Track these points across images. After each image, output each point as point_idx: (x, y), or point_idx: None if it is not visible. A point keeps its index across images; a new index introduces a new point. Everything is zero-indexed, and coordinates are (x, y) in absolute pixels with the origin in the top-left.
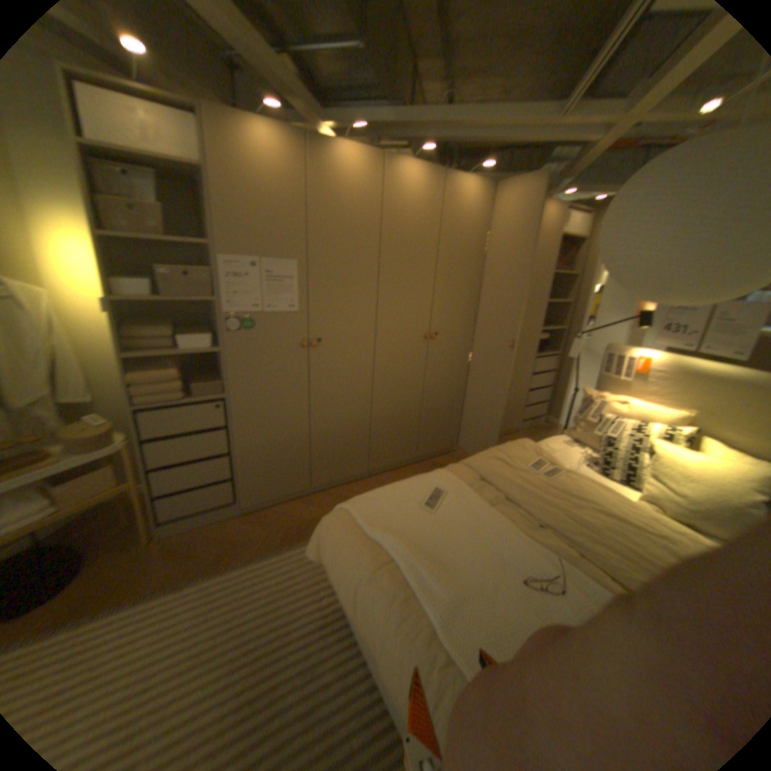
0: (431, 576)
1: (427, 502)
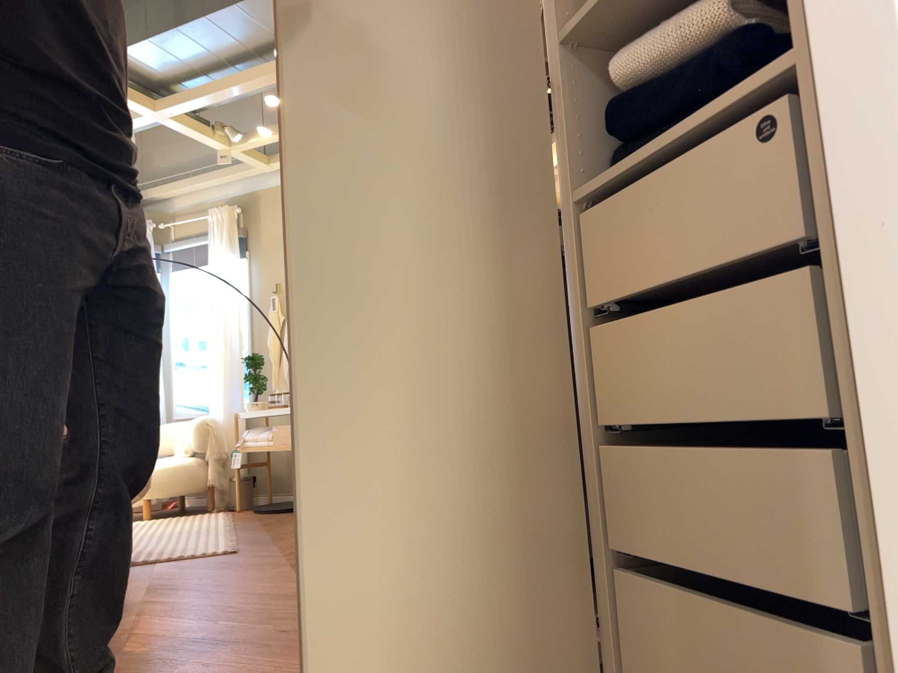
0: None
1: None
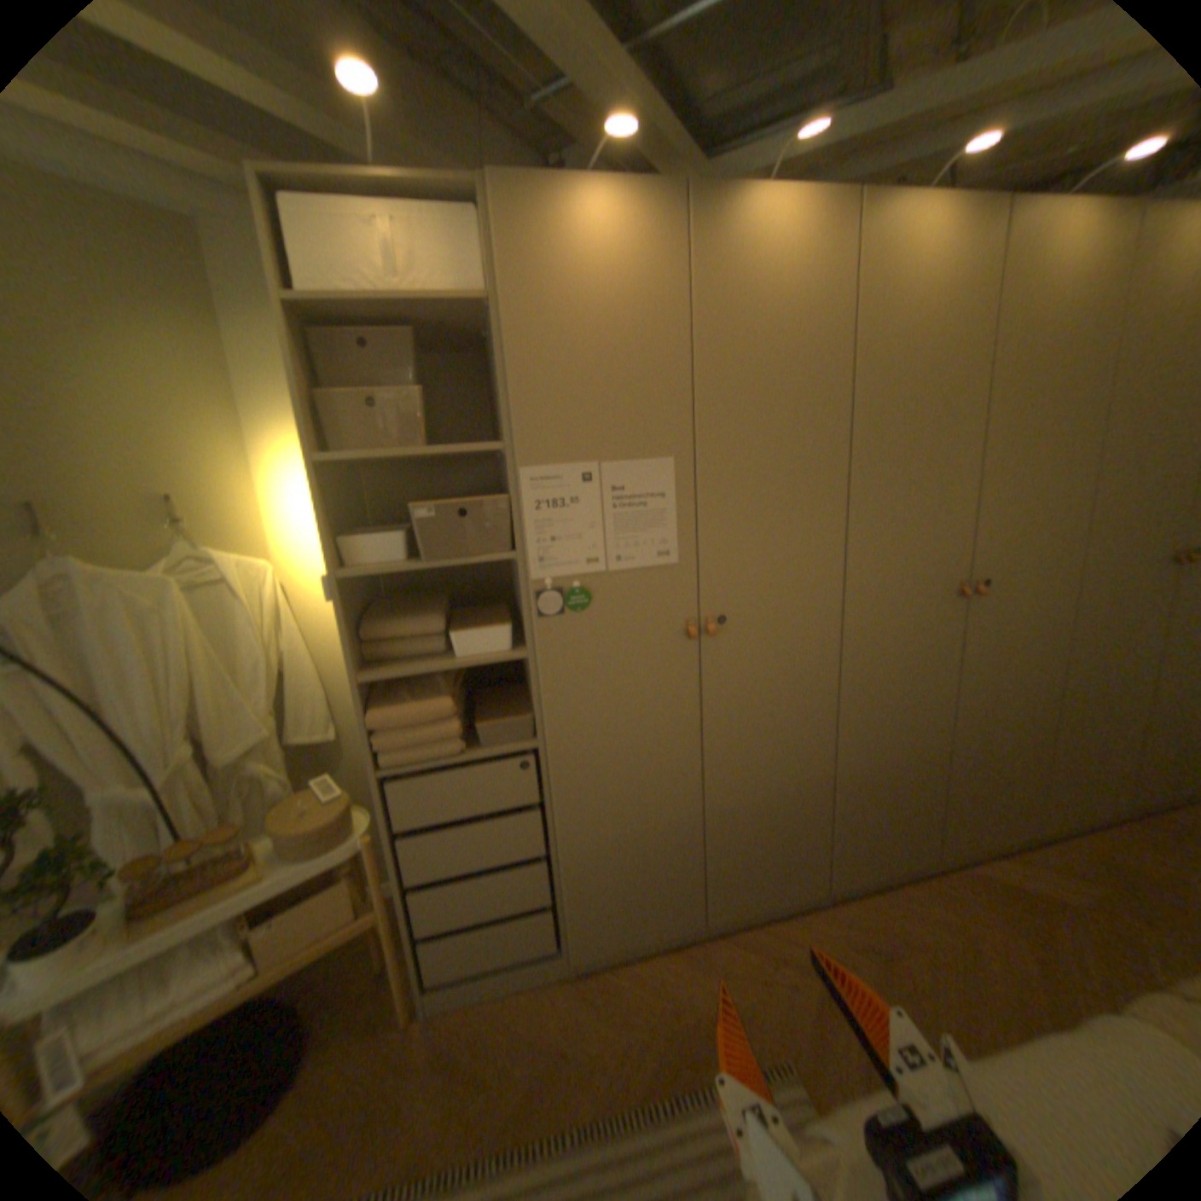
0: None
1: None
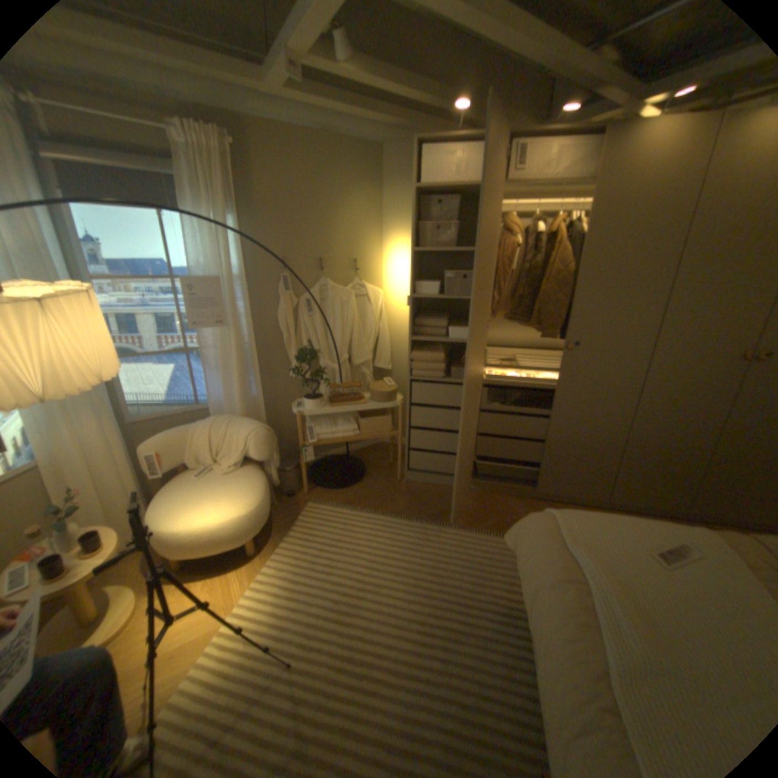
0: (628, 625)
1: (662, 554)
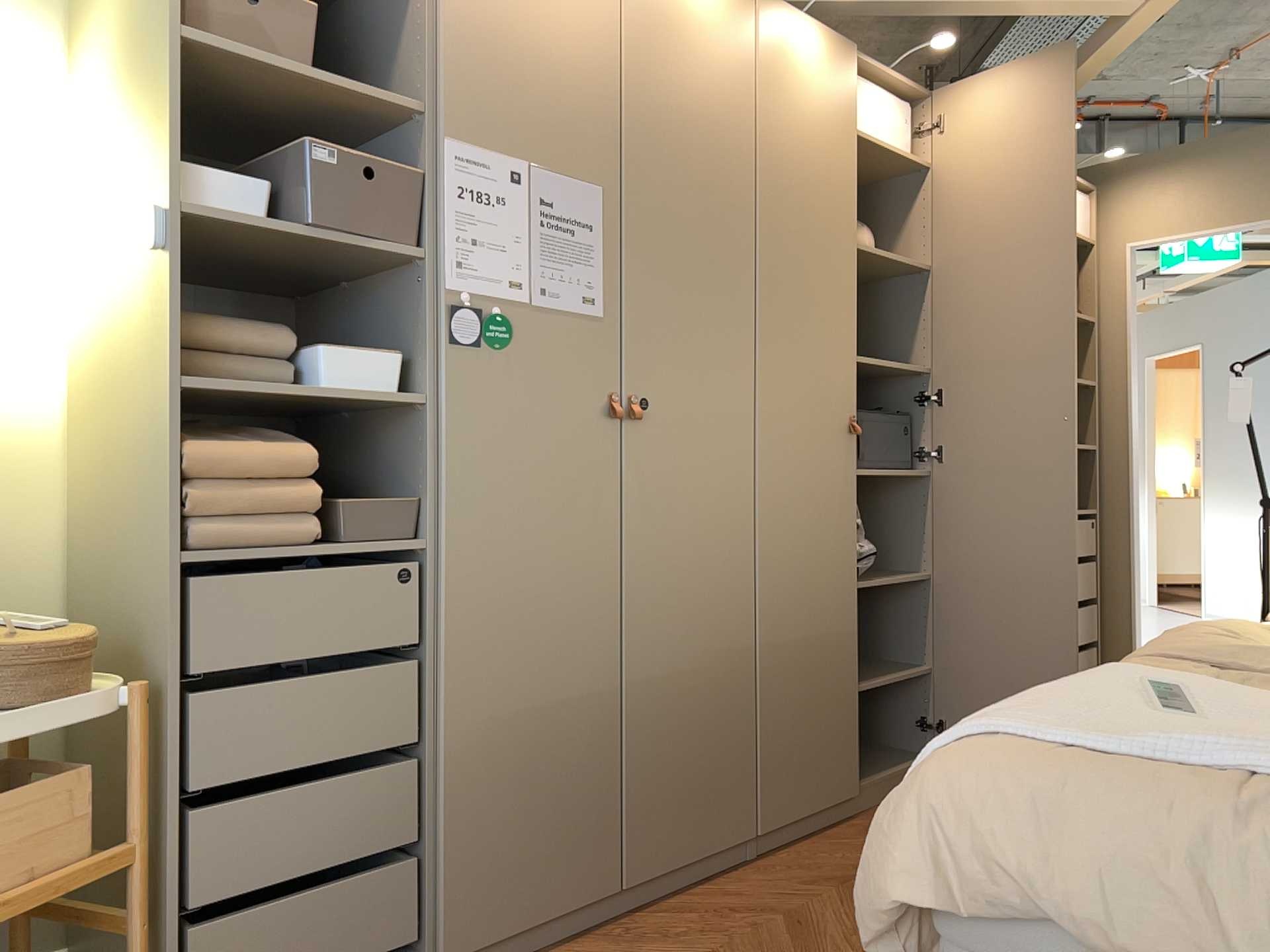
0: None
1: (1161, 710)
